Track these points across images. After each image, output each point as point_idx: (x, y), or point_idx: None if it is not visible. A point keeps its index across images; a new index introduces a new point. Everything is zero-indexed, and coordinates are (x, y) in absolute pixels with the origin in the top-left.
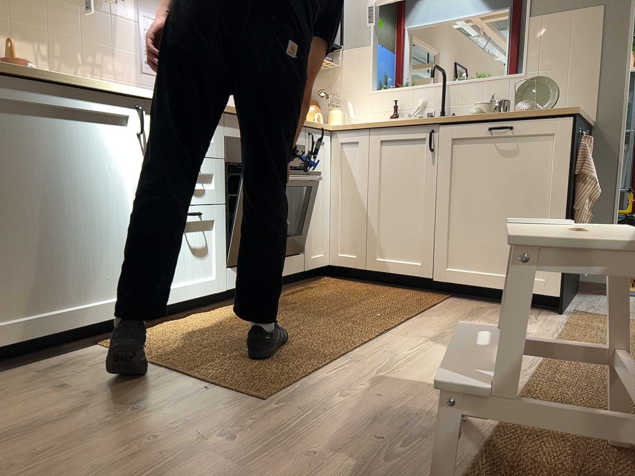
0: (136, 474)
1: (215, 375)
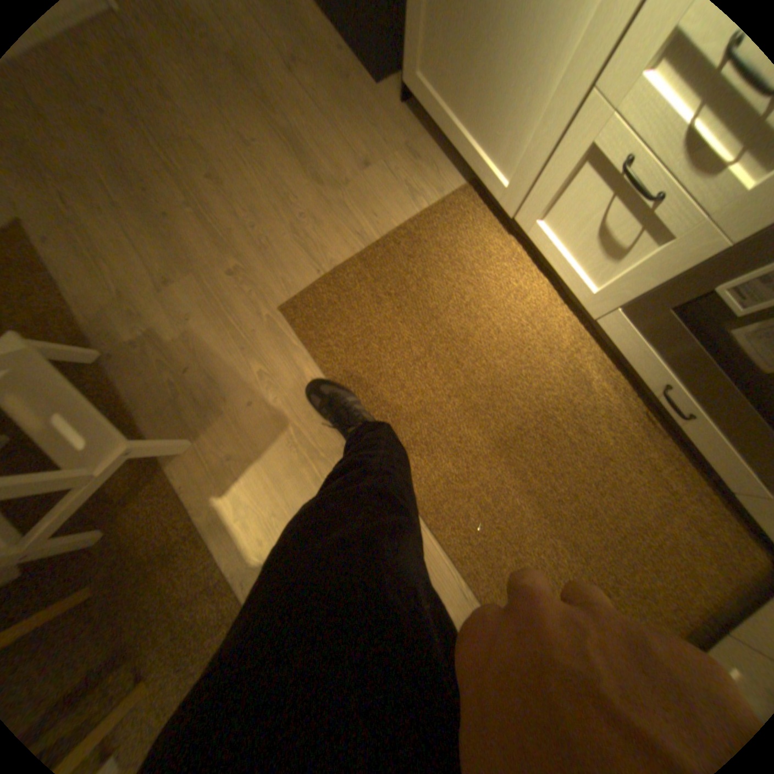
0: (217, 213)
1: (337, 273)
